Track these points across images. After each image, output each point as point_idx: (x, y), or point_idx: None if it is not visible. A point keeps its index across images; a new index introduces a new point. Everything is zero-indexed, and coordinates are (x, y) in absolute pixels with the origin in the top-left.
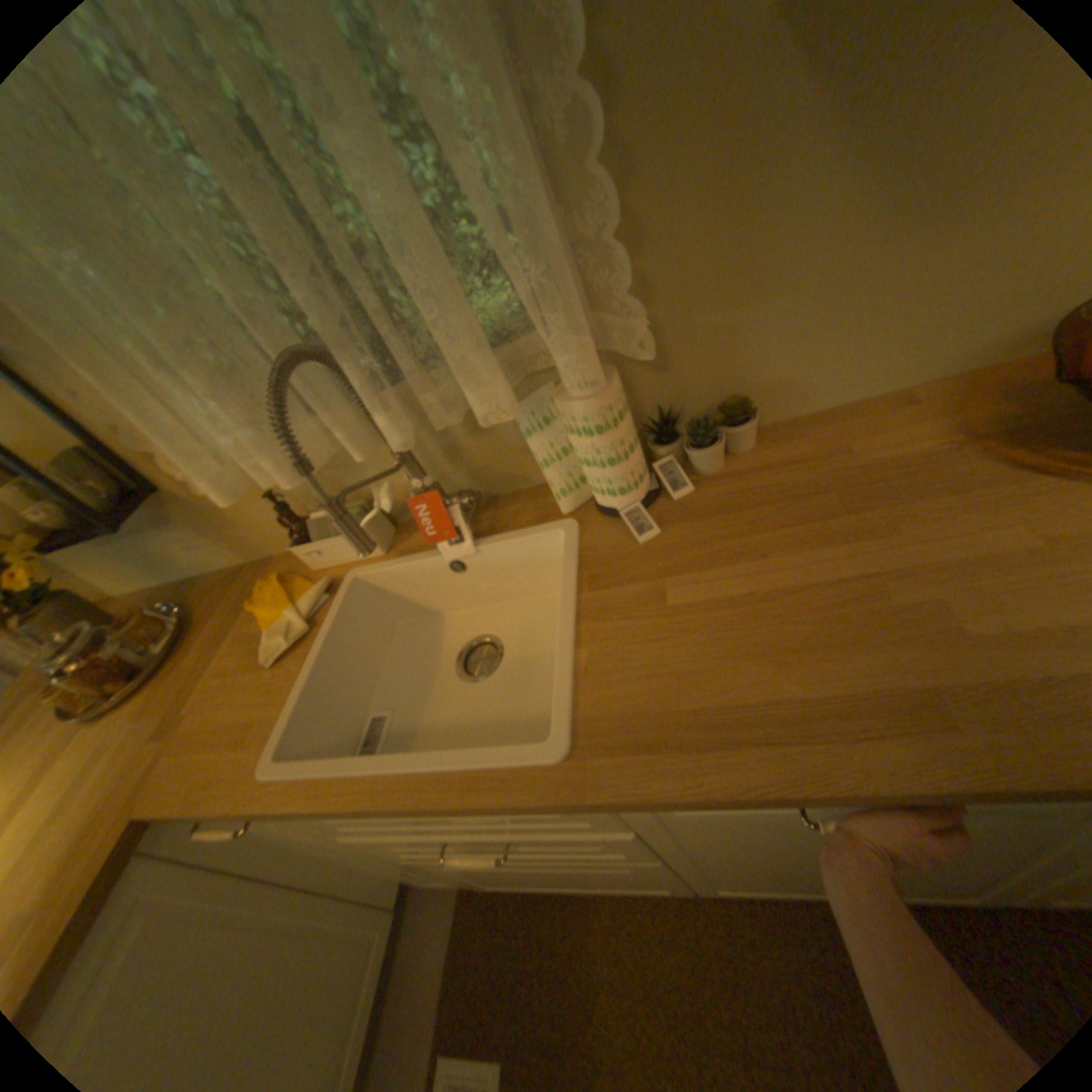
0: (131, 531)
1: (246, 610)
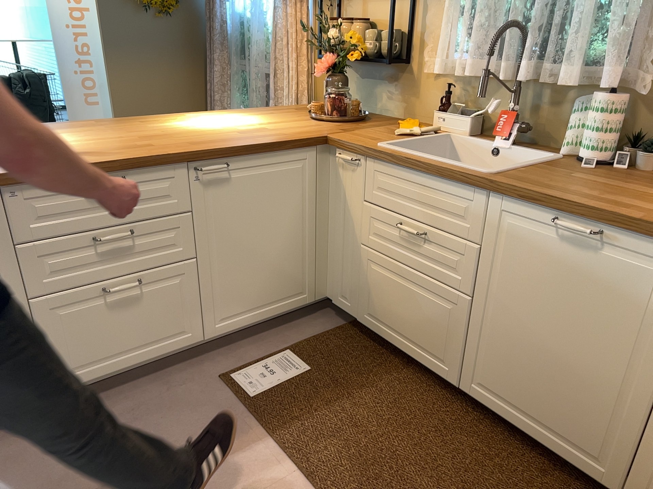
0: (380, 79)
1: (399, 122)
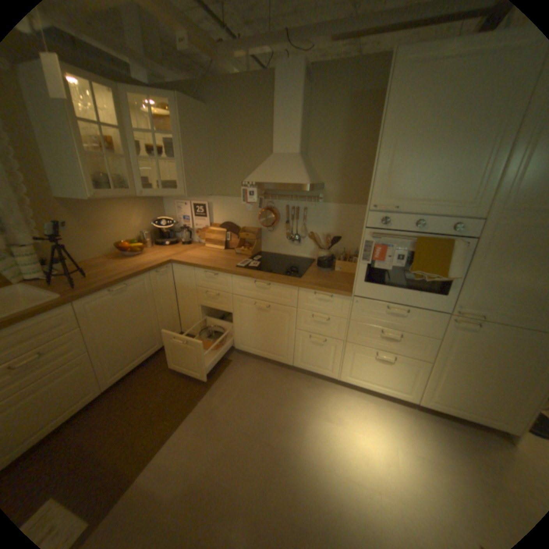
0: None
1: None
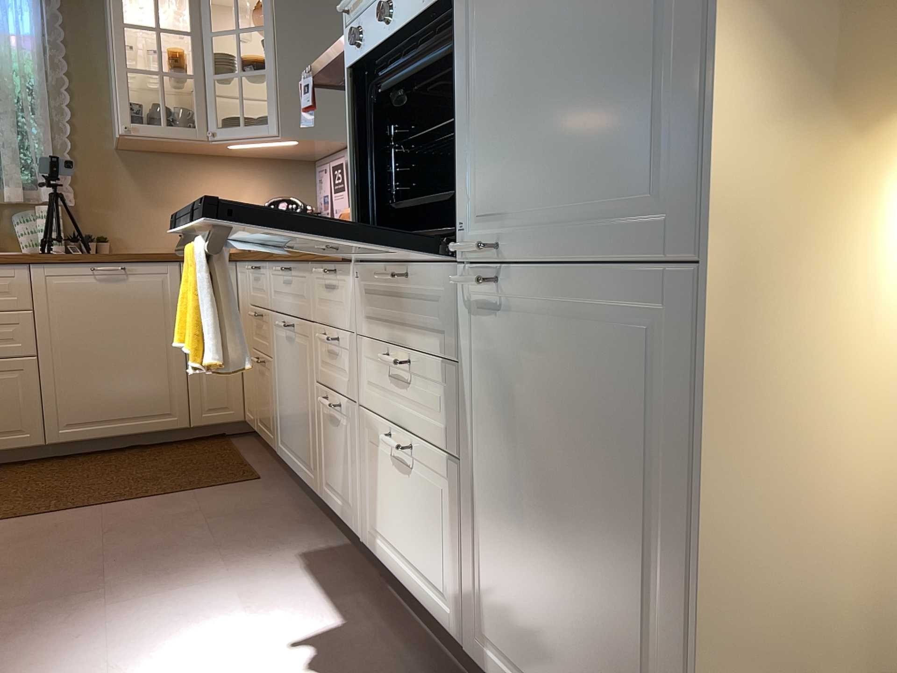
0: None
1: None
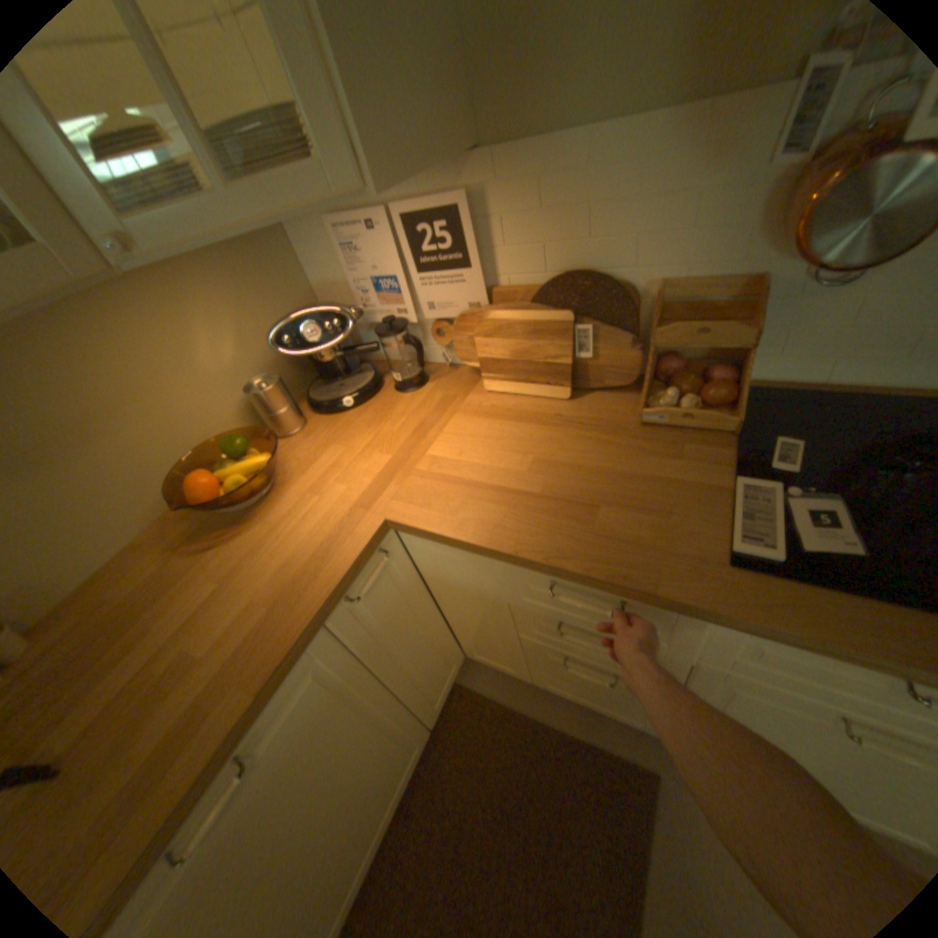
0: None
1: None
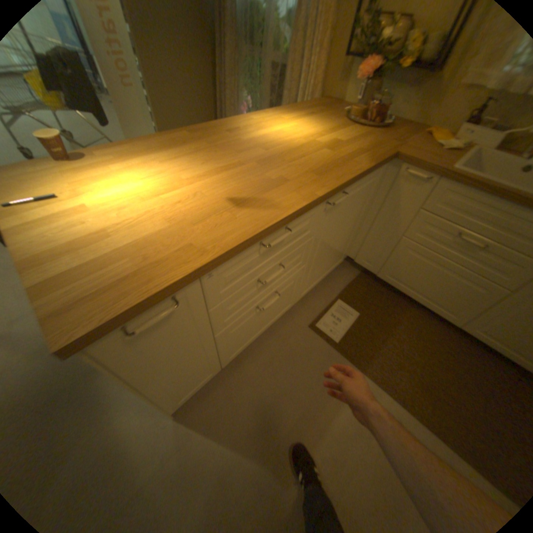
0: (401, 81)
1: (433, 131)
